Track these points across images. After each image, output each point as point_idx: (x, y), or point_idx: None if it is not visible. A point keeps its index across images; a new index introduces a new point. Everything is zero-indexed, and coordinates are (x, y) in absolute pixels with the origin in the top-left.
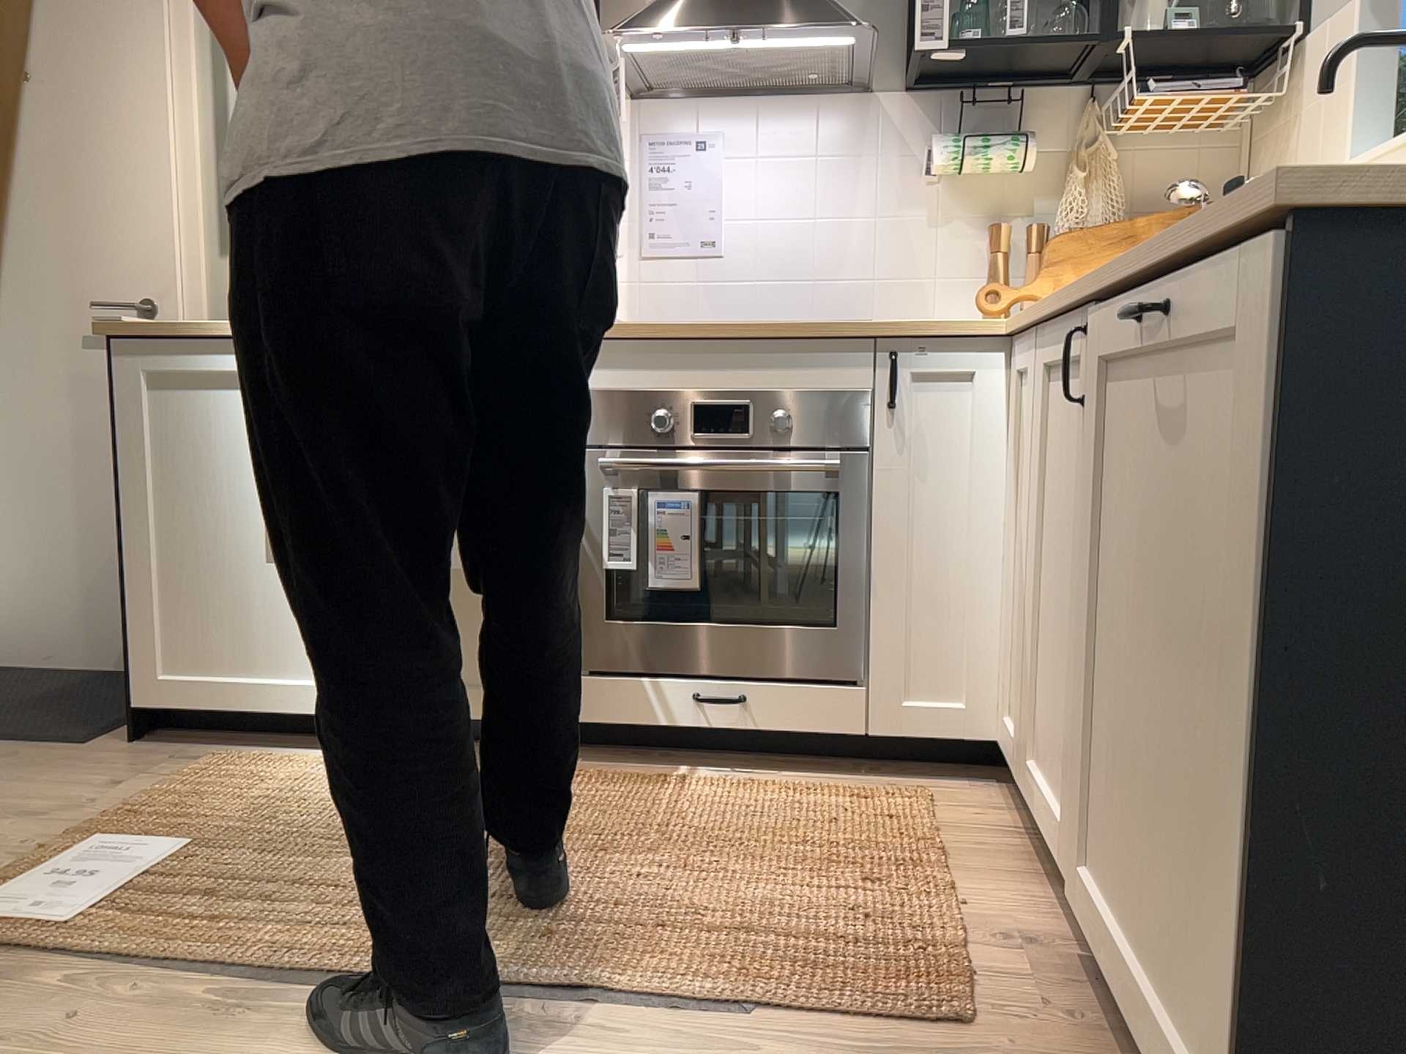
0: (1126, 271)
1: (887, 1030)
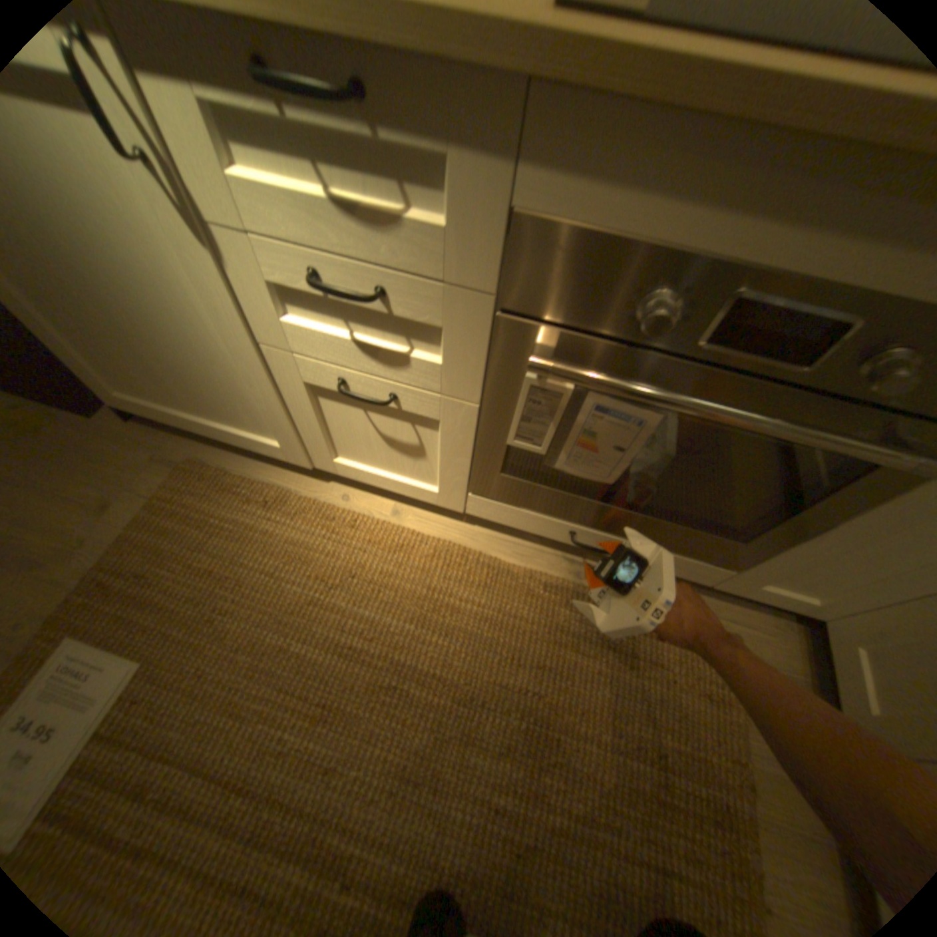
0: None
1: None
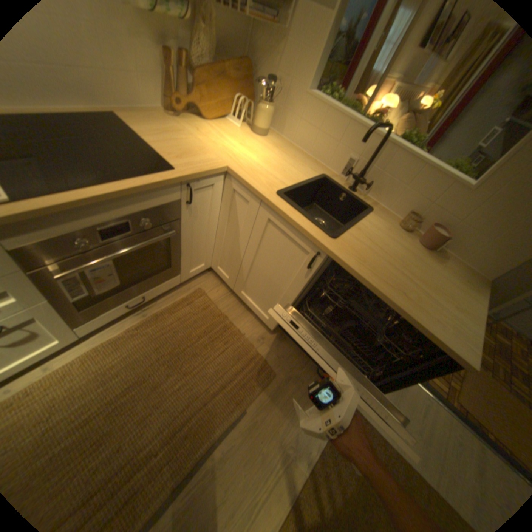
0: (357, 272)
1: (264, 391)
